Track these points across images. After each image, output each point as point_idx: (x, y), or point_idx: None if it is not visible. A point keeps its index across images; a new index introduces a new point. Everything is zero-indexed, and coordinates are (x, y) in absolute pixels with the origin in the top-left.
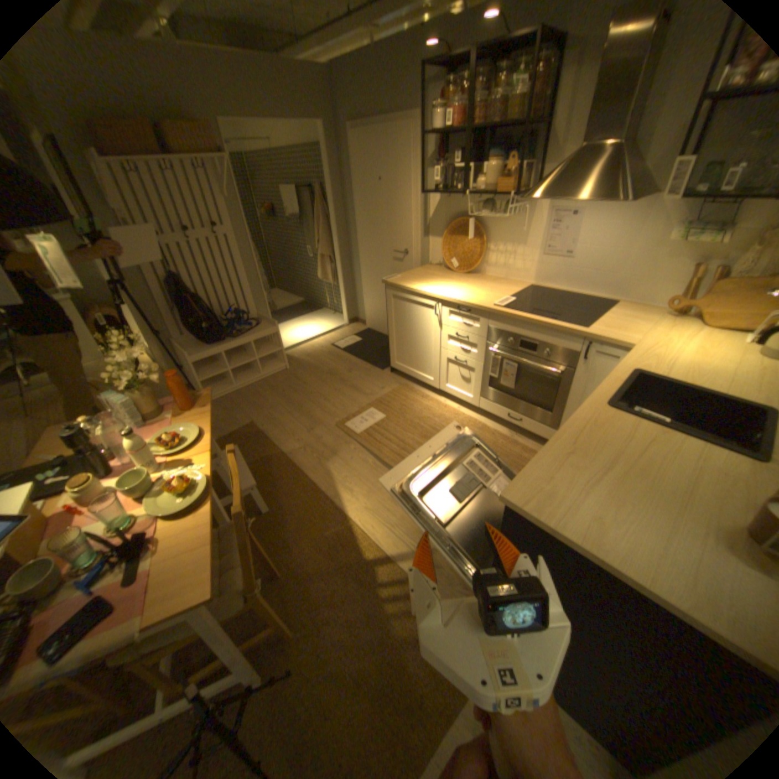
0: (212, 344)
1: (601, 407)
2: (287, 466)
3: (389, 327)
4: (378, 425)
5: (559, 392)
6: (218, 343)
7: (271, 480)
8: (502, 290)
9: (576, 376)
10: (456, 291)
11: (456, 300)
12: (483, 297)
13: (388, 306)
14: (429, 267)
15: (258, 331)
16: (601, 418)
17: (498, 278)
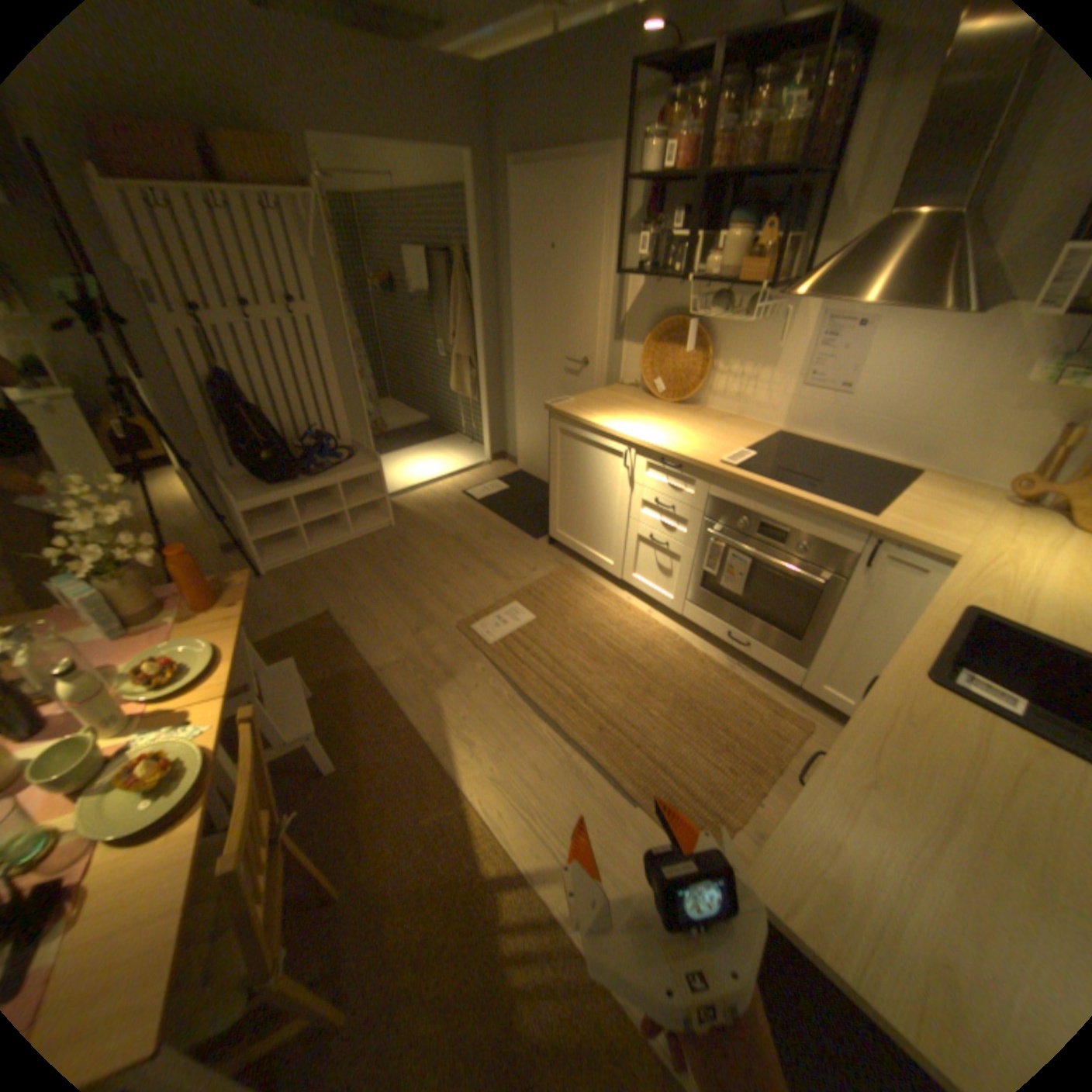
0: (276, 484)
1: (917, 683)
2: (372, 691)
3: (551, 476)
4: (522, 632)
5: (817, 611)
6: (285, 483)
7: (345, 715)
8: (734, 436)
9: (850, 591)
10: (660, 432)
11: (660, 447)
12: (703, 445)
13: (552, 444)
14: (619, 388)
15: (349, 467)
16: (920, 706)
17: (726, 415)
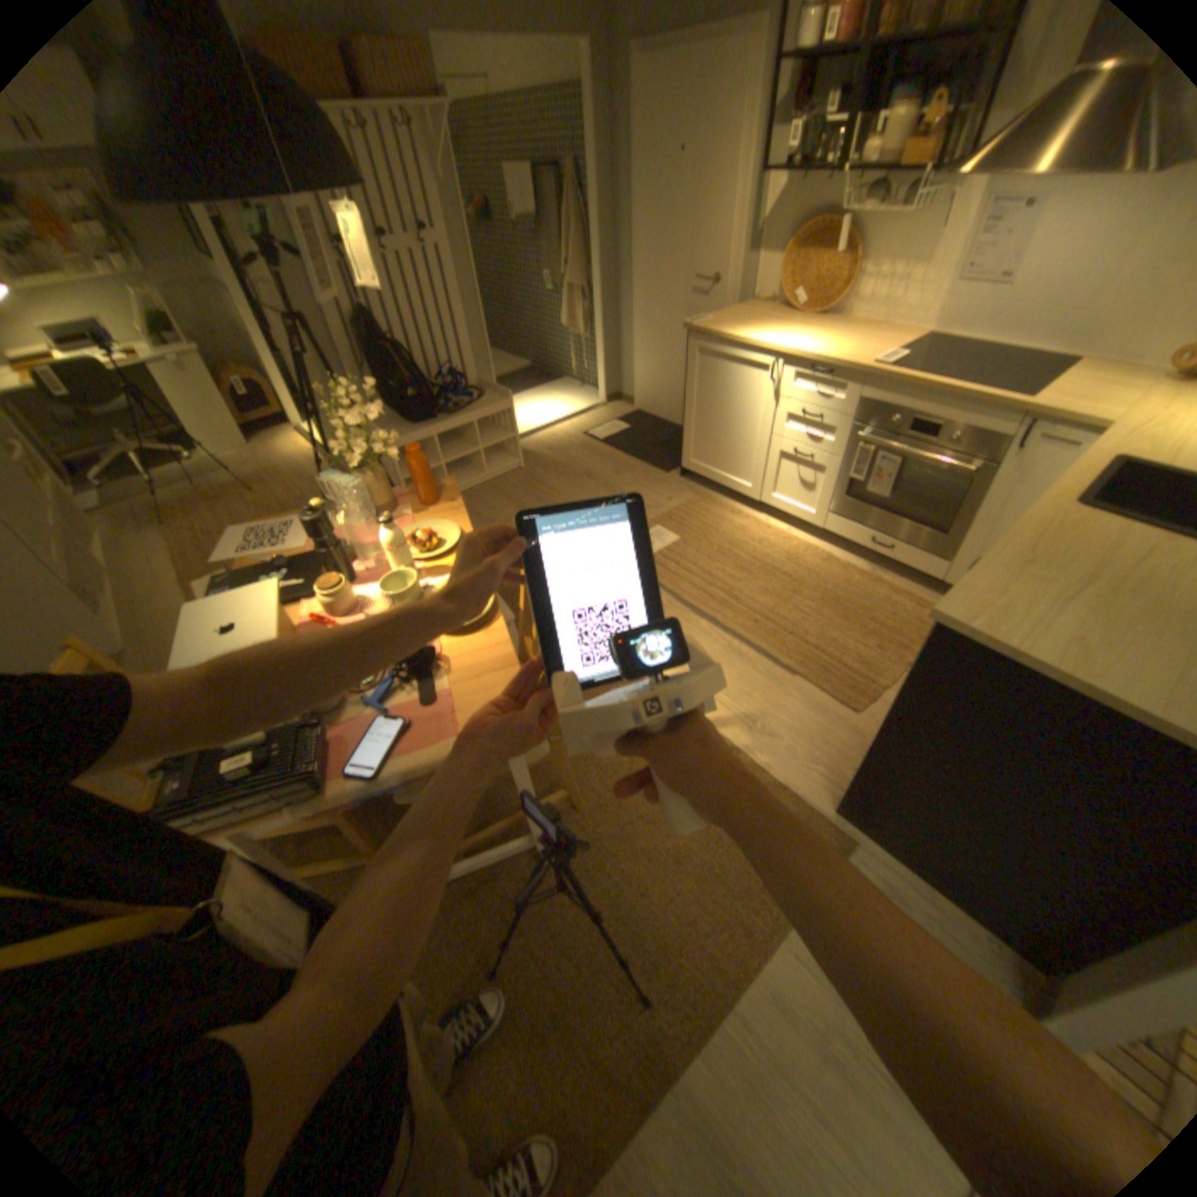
0: (420, 423)
1: (1066, 506)
2: None
3: (686, 402)
4: (669, 551)
5: (965, 502)
6: (428, 422)
7: None
8: (883, 340)
9: (999, 476)
10: (807, 342)
11: (811, 354)
12: (854, 350)
13: (688, 368)
14: (755, 305)
15: (484, 405)
16: (1068, 519)
17: (873, 322)
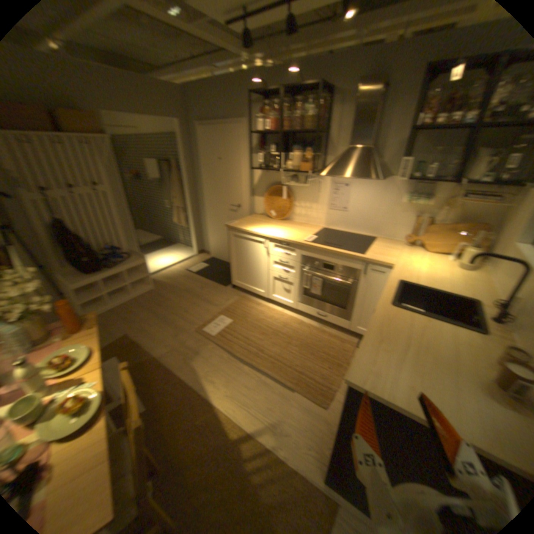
0: (88, 274)
1: (387, 307)
2: (156, 369)
3: (229, 256)
4: (226, 328)
5: (349, 296)
6: (93, 273)
7: (144, 382)
8: (305, 231)
9: (359, 285)
10: (276, 232)
11: (278, 237)
12: (295, 235)
13: (228, 242)
14: (255, 216)
15: (127, 262)
16: (390, 314)
17: (301, 223)
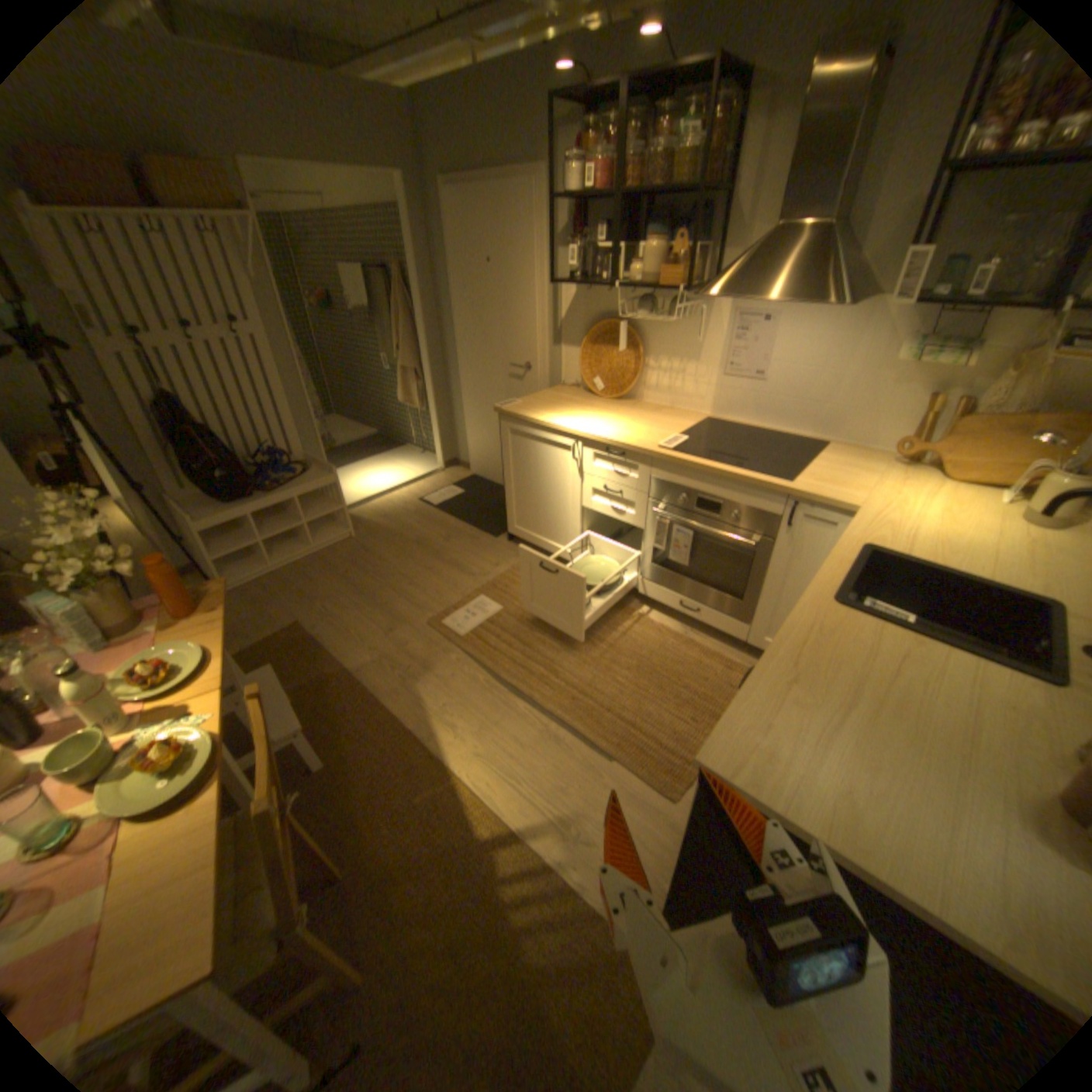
0: (233, 502)
1: (826, 603)
2: (353, 691)
3: (506, 475)
4: (492, 622)
5: (753, 571)
6: (243, 500)
7: (329, 714)
8: (669, 424)
9: (777, 549)
10: (603, 425)
11: (604, 438)
12: (643, 434)
13: (504, 444)
14: (563, 389)
15: (307, 481)
16: (829, 620)
17: (661, 407)
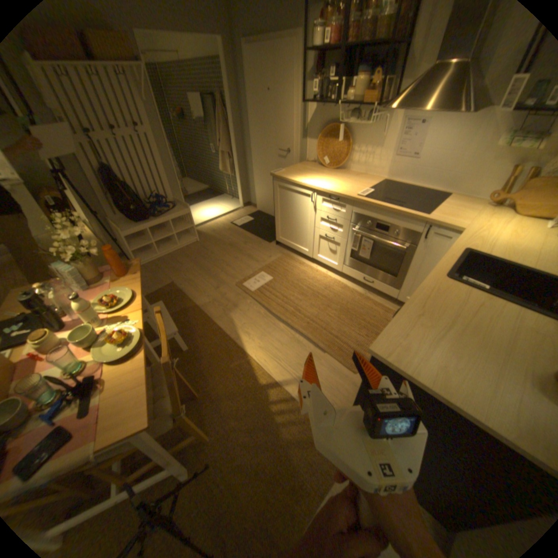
0: (139, 222)
1: (442, 278)
2: (200, 315)
3: (275, 210)
4: (267, 285)
5: (403, 262)
6: (144, 221)
7: (189, 326)
8: (363, 183)
9: (417, 251)
10: (328, 183)
11: (328, 190)
12: (349, 188)
13: (275, 194)
14: (306, 164)
15: (175, 212)
16: (442, 287)
17: (359, 173)
